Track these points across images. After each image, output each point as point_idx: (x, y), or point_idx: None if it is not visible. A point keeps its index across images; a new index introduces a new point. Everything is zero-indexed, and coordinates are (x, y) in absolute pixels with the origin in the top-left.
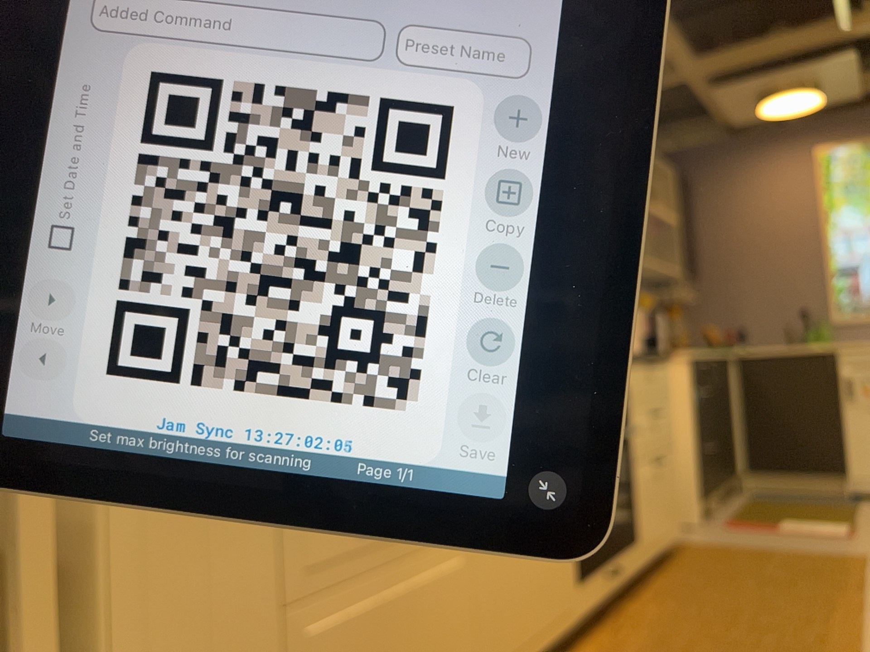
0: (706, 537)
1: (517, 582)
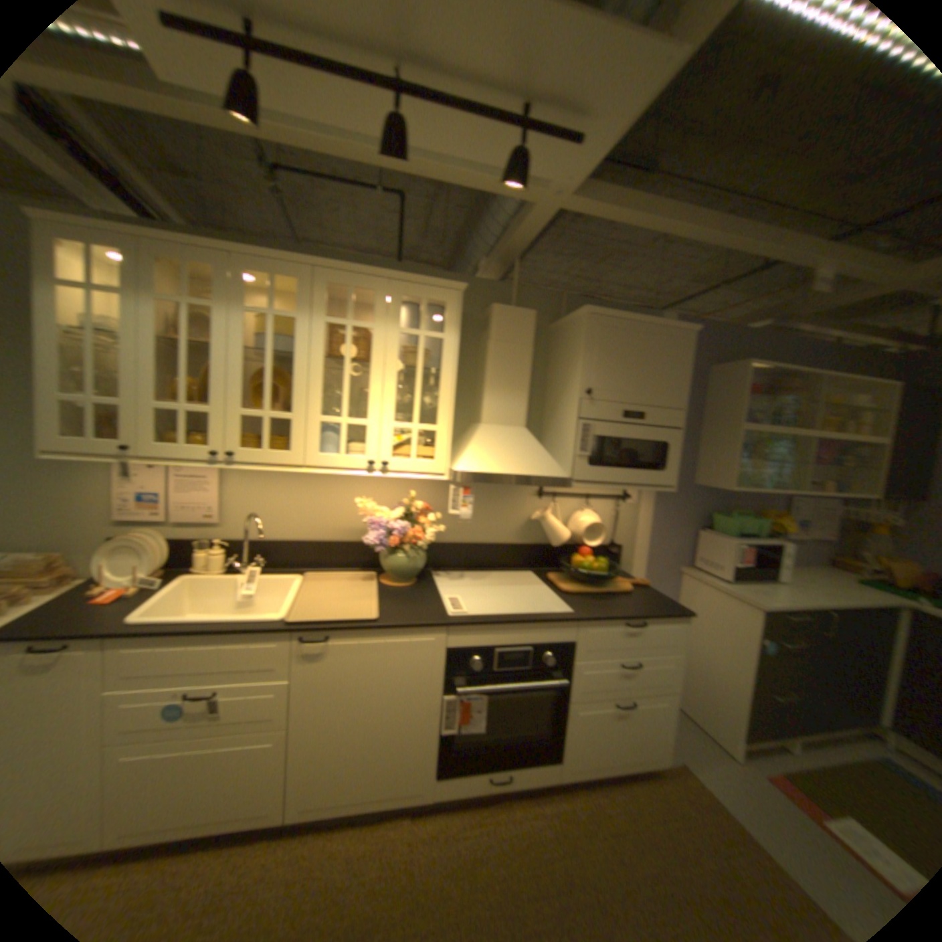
0: (721, 779)
1: (341, 765)
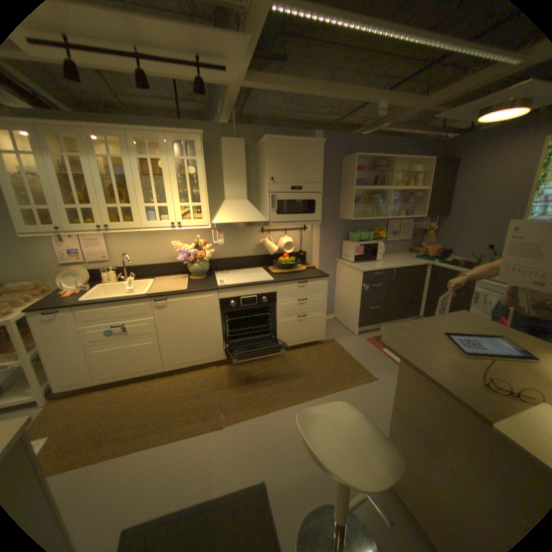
0: (347, 341)
1: (183, 348)
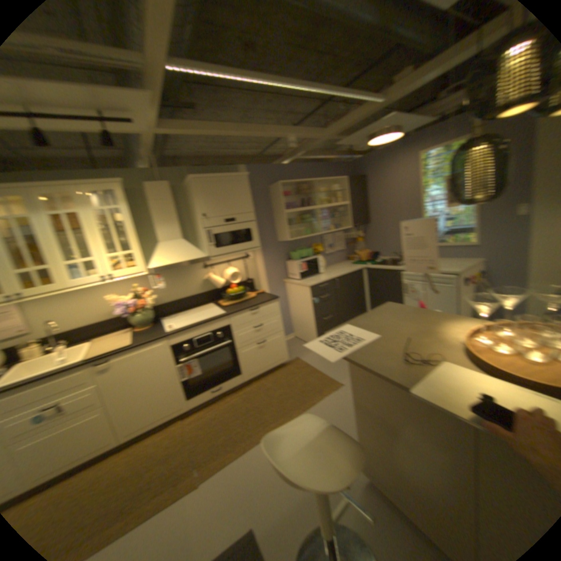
0: (309, 356)
1: (136, 411)
